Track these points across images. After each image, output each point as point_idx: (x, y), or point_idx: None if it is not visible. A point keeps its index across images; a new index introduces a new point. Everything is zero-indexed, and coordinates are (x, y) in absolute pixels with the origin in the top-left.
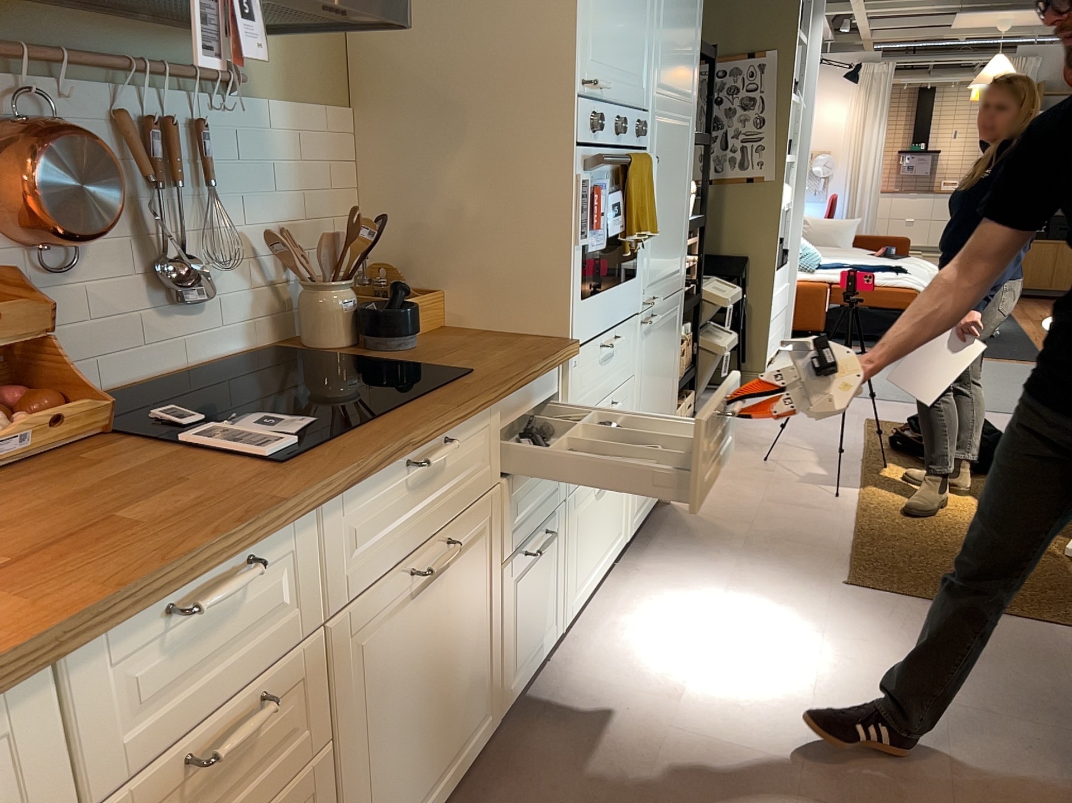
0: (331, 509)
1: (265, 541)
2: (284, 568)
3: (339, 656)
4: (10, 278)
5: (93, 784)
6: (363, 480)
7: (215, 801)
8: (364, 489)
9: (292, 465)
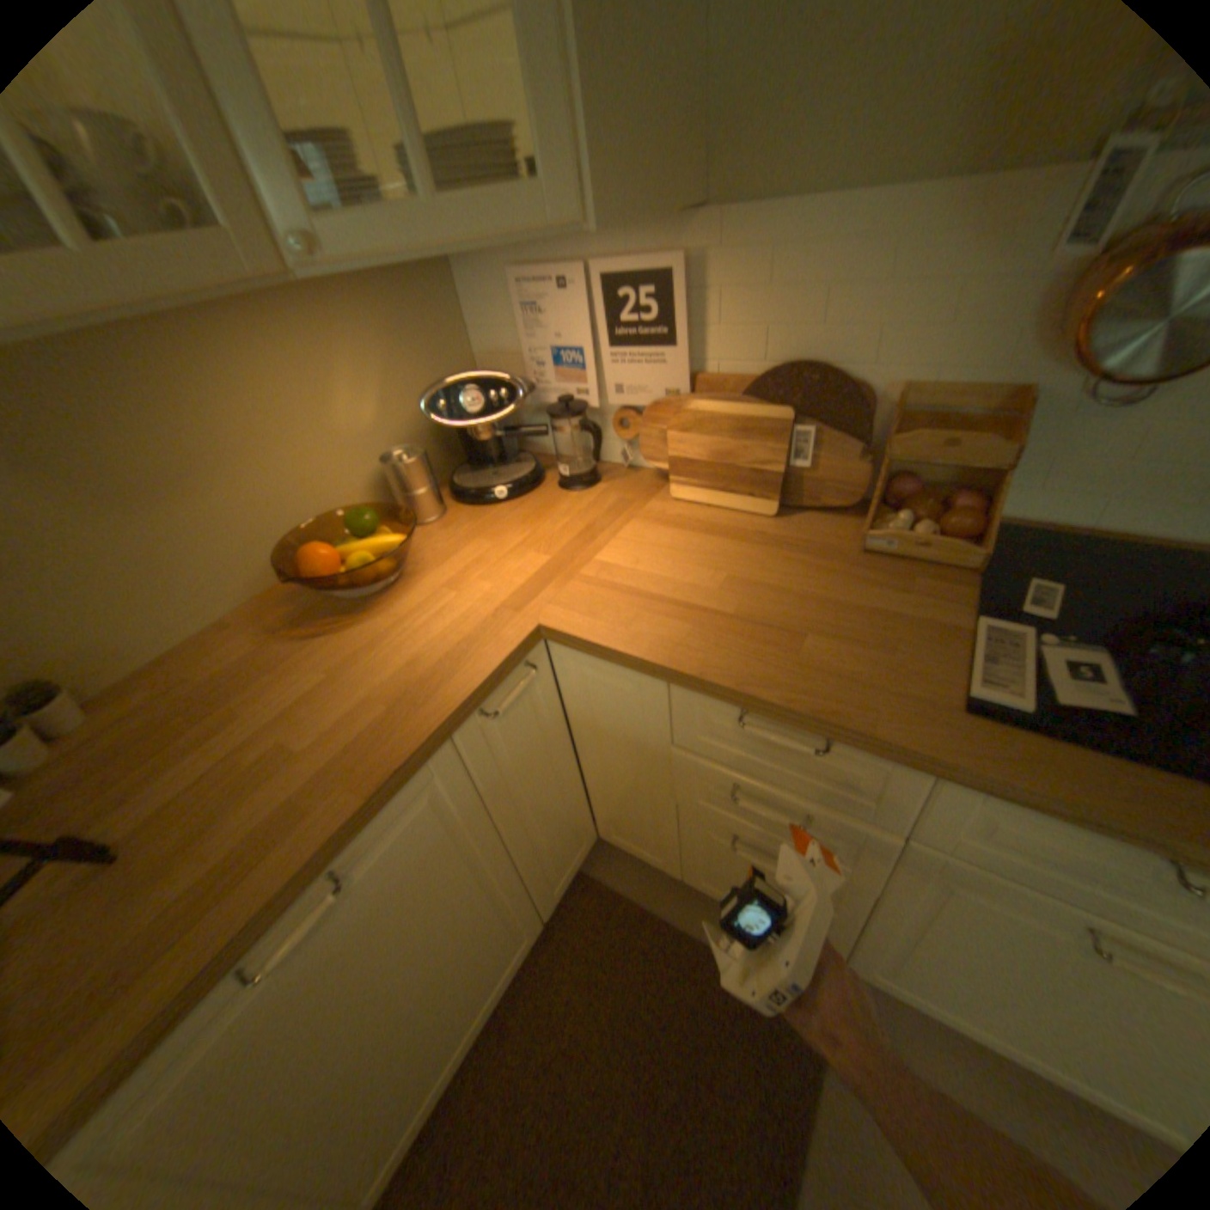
0: (977, 789)
1: (853, 745)
2: (885, 777)
3: (928, 874)
4: (1037, 402)
5: (687, 740)
6: (1042, 809)
7: (764, 818)
8: (1058, 818)
9: (985, 725)
